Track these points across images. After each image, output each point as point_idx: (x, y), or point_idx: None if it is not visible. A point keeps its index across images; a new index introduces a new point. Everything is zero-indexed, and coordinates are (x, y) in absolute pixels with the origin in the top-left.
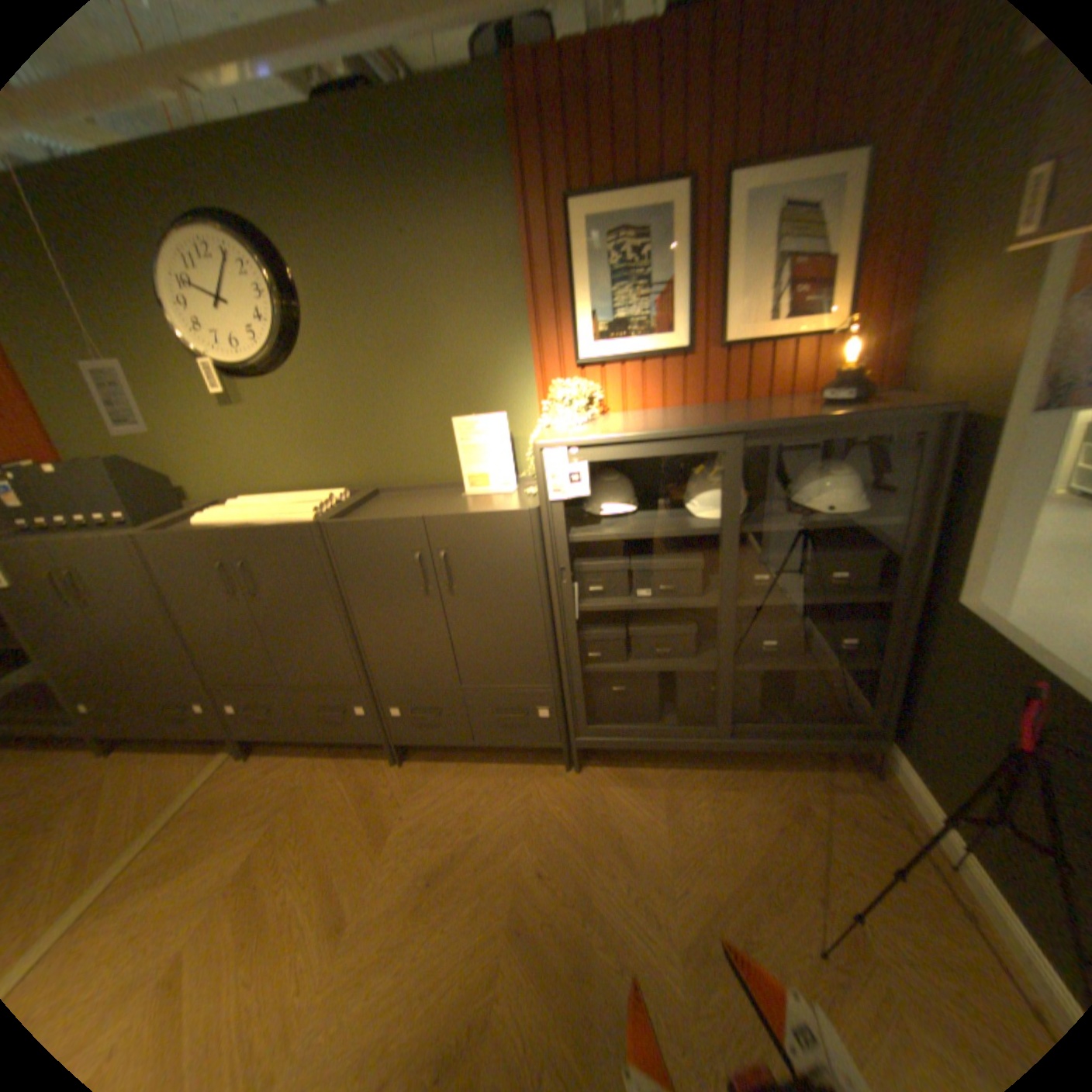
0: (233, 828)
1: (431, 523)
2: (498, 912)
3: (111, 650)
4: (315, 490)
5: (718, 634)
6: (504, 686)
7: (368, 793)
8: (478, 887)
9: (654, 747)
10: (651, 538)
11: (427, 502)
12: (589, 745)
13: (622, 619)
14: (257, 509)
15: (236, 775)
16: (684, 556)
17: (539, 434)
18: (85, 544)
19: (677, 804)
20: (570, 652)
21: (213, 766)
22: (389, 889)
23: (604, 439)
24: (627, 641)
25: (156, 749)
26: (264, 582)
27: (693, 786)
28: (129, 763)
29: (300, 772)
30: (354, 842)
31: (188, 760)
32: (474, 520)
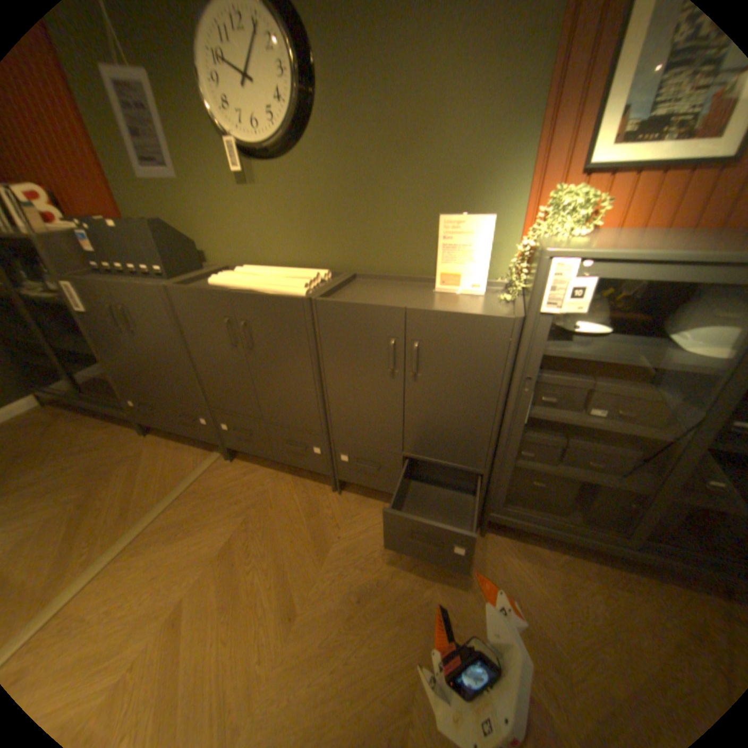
0: (220, 511)
1: (412, 314)
2: (414, 643)
3: (148, 368)
4: (302, 266)
5: (670, 467)
6: (440, 461)
7: (316, 509)
8: (398, 615)
9: (561, 538)
10: (636, 365)
11: (400, 291)
12: (501, 521)
13: (561, 427)
14: (258, 277)
15: (224, 470)
16: (658, 386)
17: (537, 239)
18: (131, 287)
19: (573, 590)
20: (510, 449)
21: (210, 460)
22: (329, 595)
23: (634, 253)
24: (565, 449)
25: (175, 437)
26: (259, 339)
27: (588, 576)
28: (157, 443)
29: (268, 479)
30: (304, 547)
31: (194, 450)
32: (455, 318)
